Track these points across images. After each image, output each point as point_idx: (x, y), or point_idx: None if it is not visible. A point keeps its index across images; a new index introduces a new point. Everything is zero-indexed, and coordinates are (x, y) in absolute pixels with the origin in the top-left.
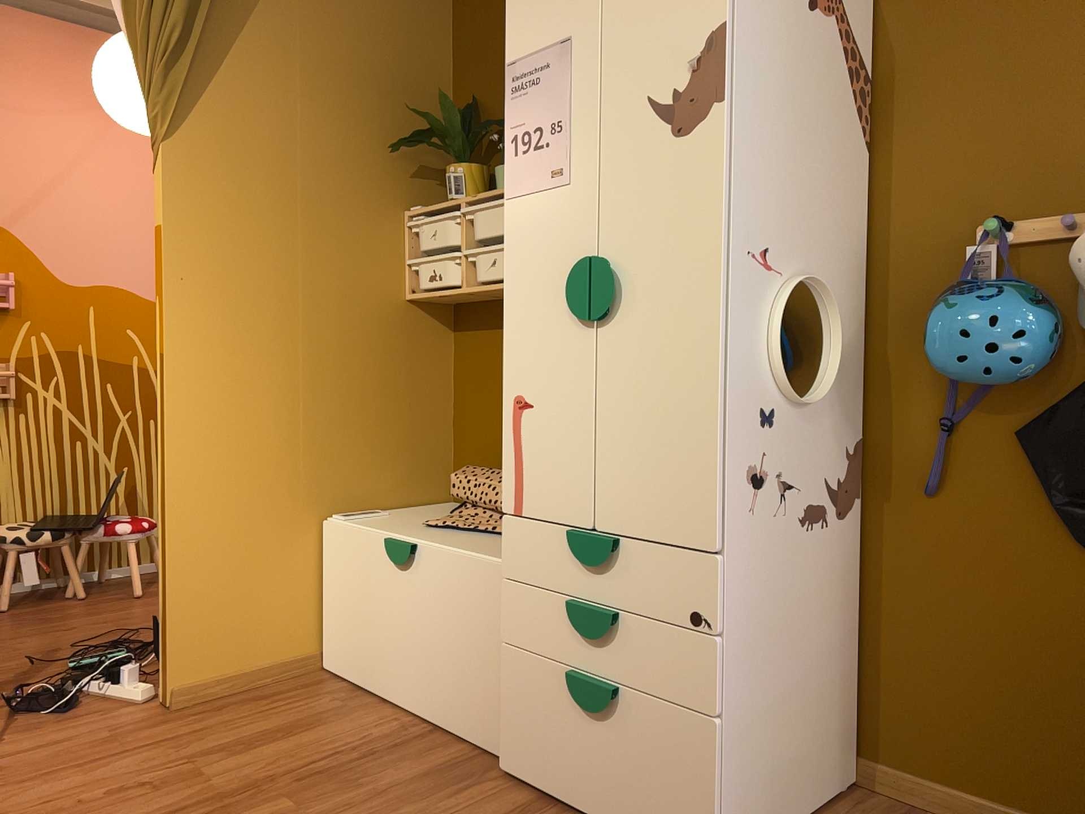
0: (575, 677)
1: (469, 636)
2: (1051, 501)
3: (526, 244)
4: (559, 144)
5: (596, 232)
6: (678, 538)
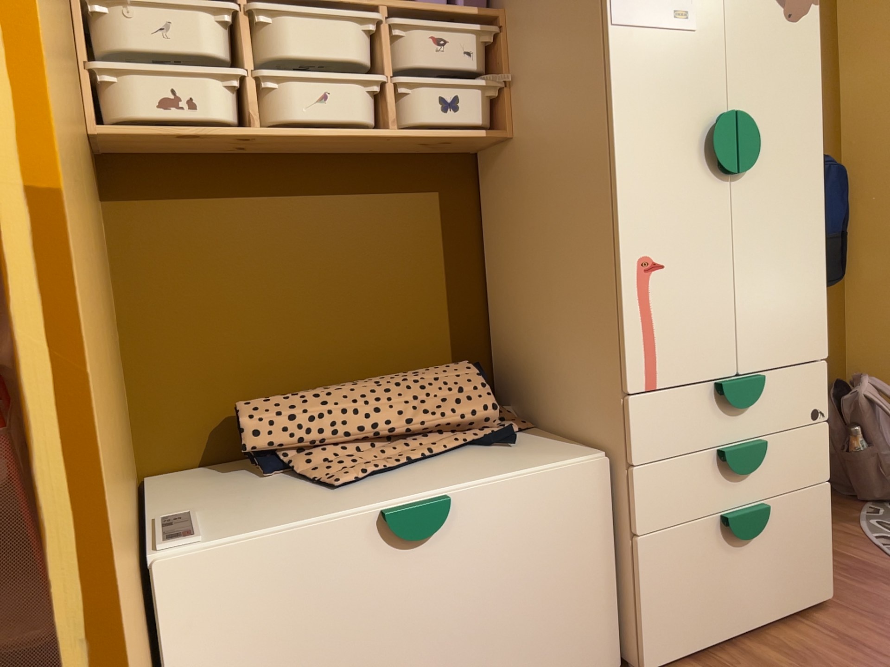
0: (738, 515)
1: (556, 566)
2: None
3: (645, 85)
4: None
5: (726, 88)
6: (802, 355)
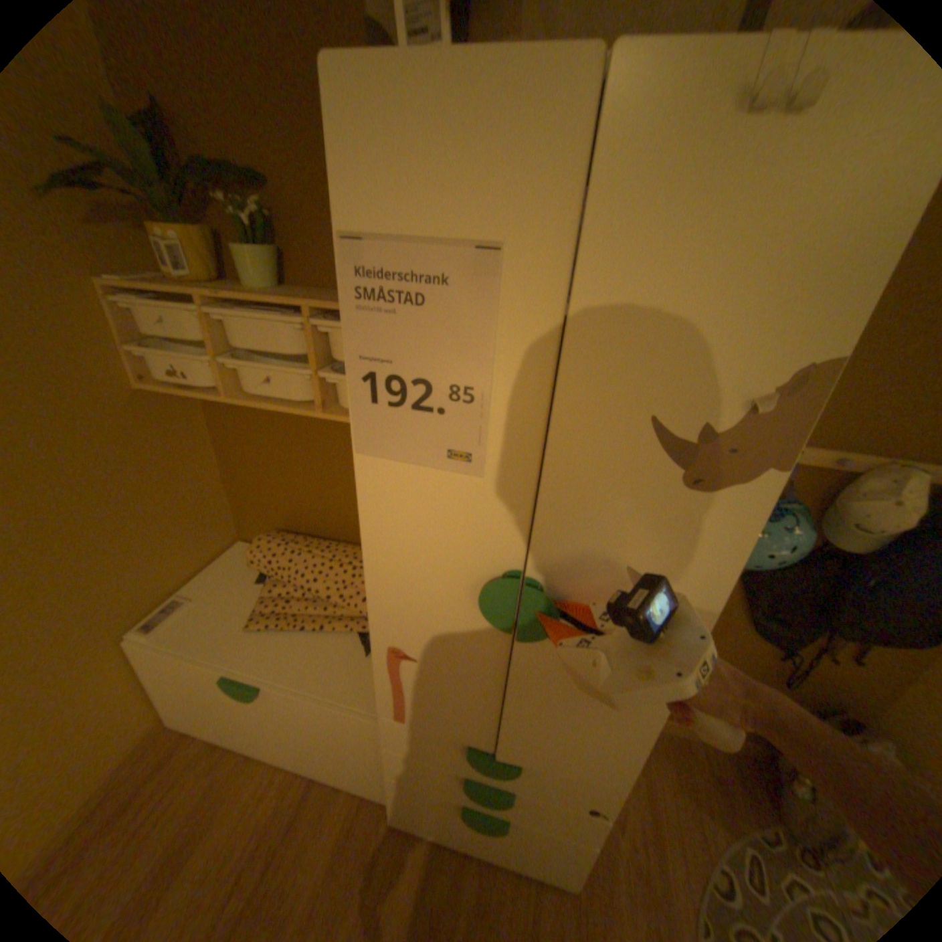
0: (471, 819)
1: (338, 748)
2: (753, 617)
3: (402, 519)
4: (467, 420)
5: (527, 547)
6: (588, 779)
